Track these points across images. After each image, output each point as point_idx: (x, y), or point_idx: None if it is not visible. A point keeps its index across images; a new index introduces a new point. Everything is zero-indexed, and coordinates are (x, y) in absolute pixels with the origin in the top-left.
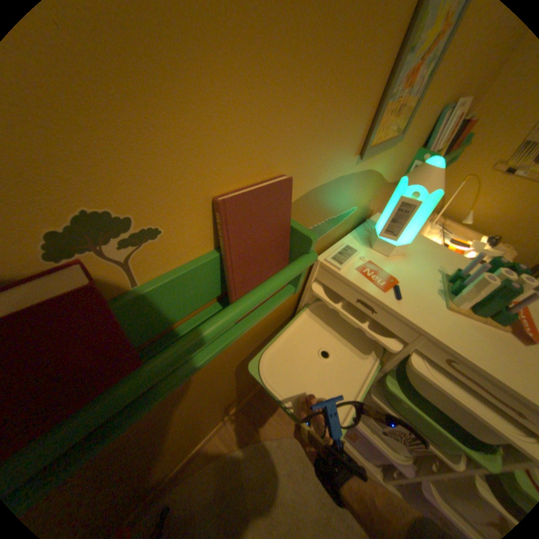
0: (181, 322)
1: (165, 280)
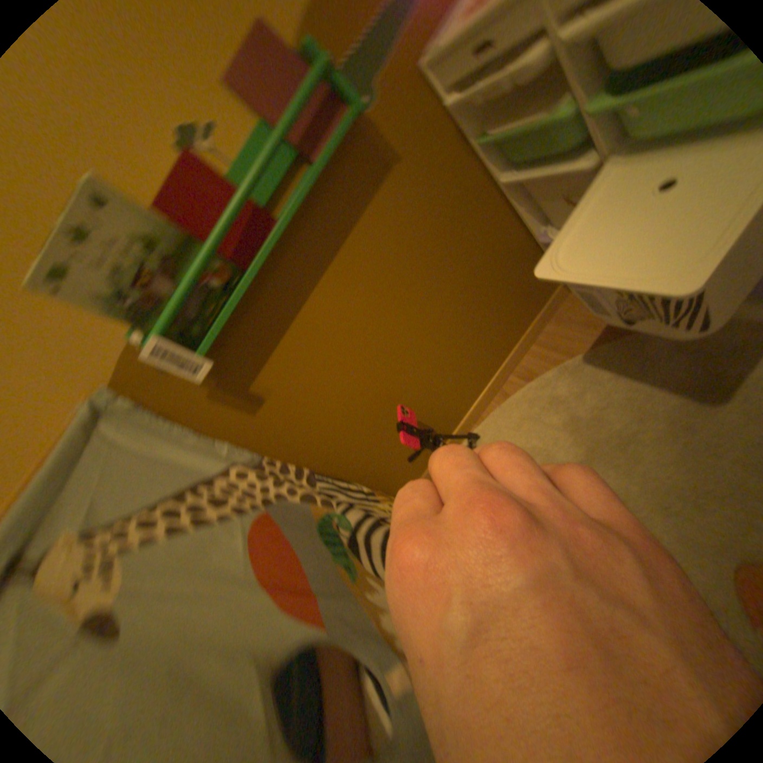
0: (288, 196)
1: (236, 157)
